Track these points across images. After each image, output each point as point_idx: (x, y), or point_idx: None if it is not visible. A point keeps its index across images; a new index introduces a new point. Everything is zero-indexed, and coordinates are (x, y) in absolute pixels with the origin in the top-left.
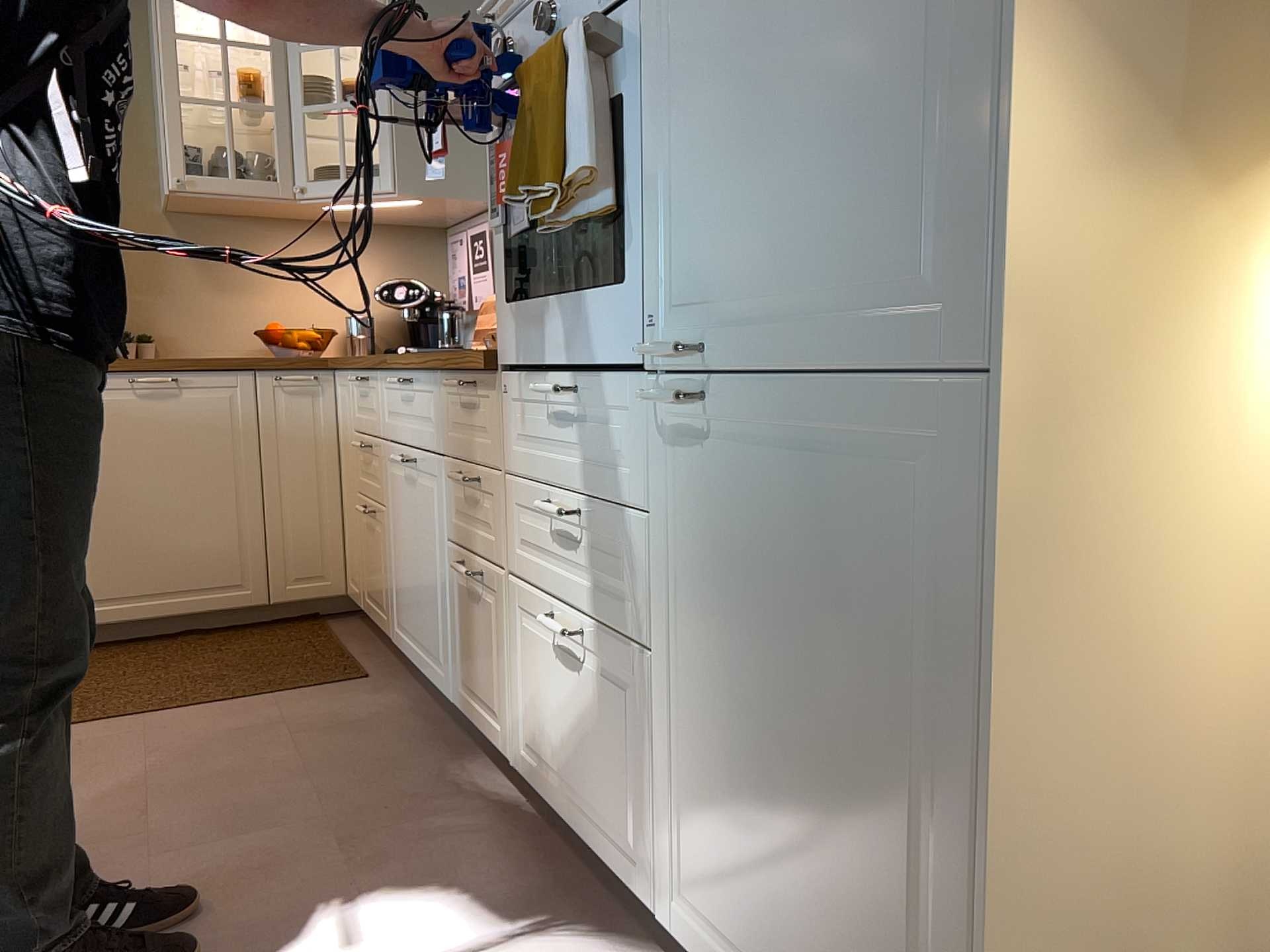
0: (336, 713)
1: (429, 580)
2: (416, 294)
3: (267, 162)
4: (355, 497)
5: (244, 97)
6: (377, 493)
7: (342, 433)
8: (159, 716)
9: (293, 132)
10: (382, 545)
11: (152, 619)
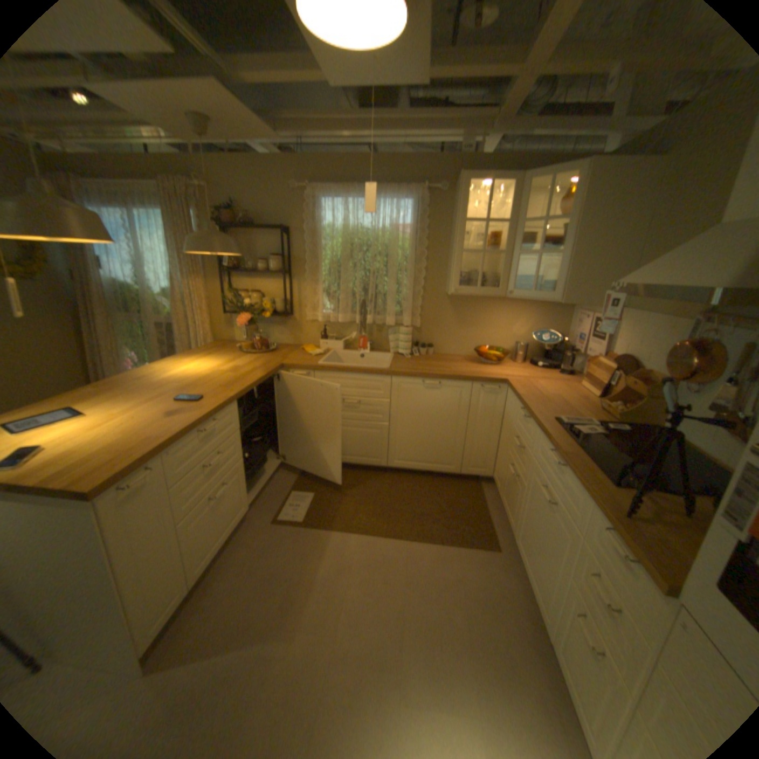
0: (486, 584)
1: (551, 570)
2: (555, 340)
3: (496, 277)
4: (508, 452)
5: (491, 245)
6: (523, 473)
7: (507, 416)
8: (413, 544)
9: (511, 263)
10: (520, 497)
11: (416, 469)
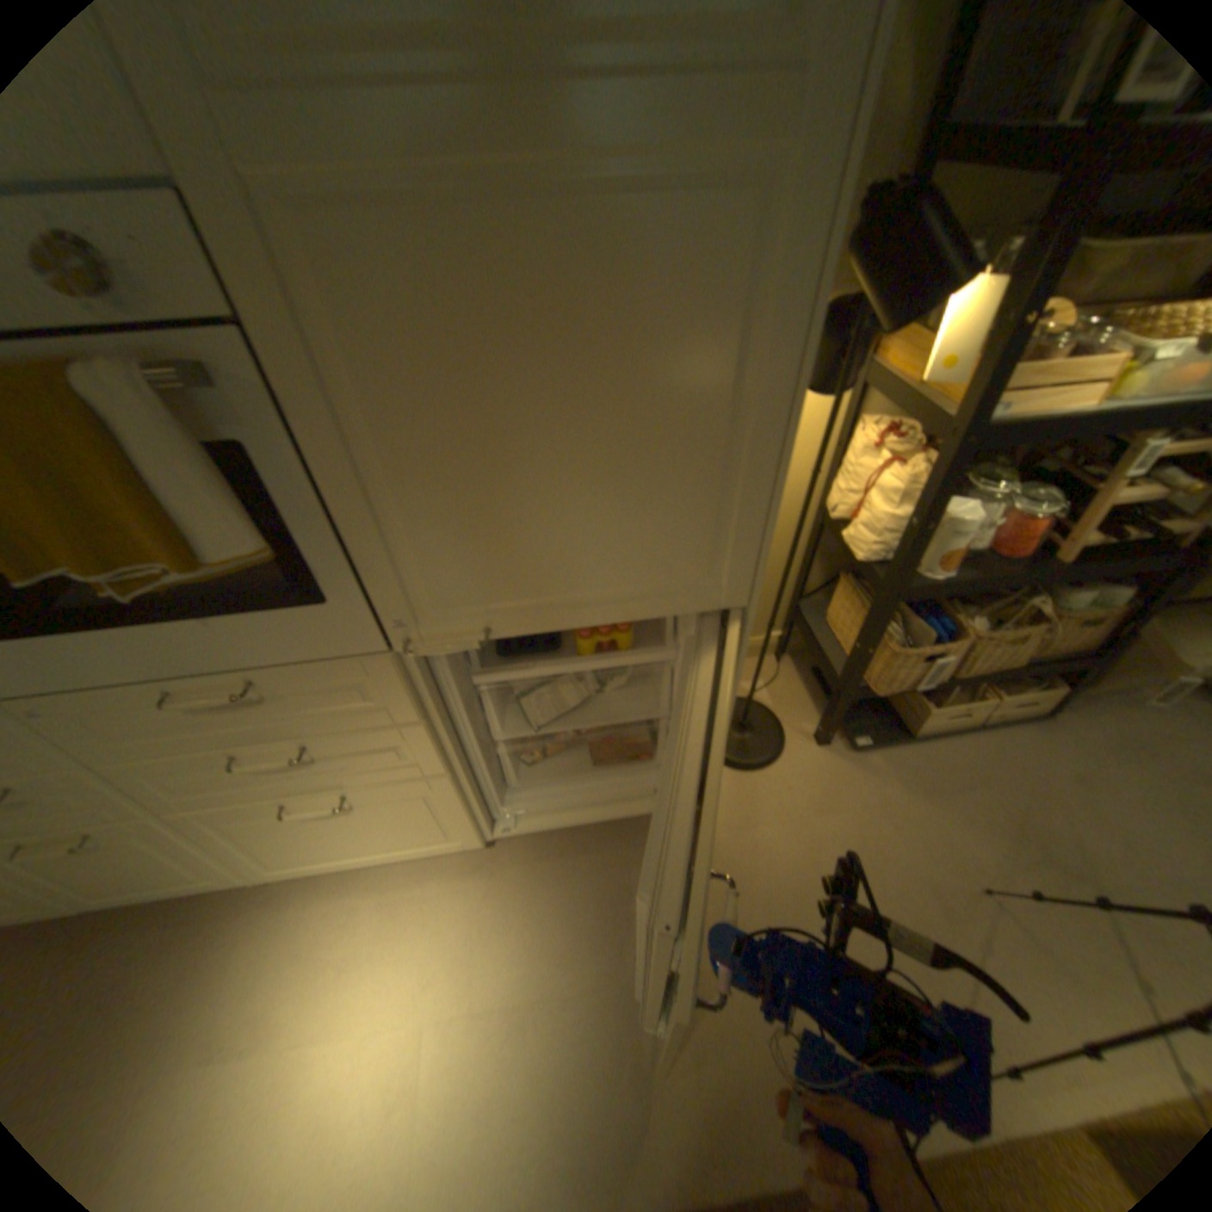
0: None
1: None
2: None
3: None
4: None
5: None
6: None
7: None
8: None
9: None
10: None
11: None
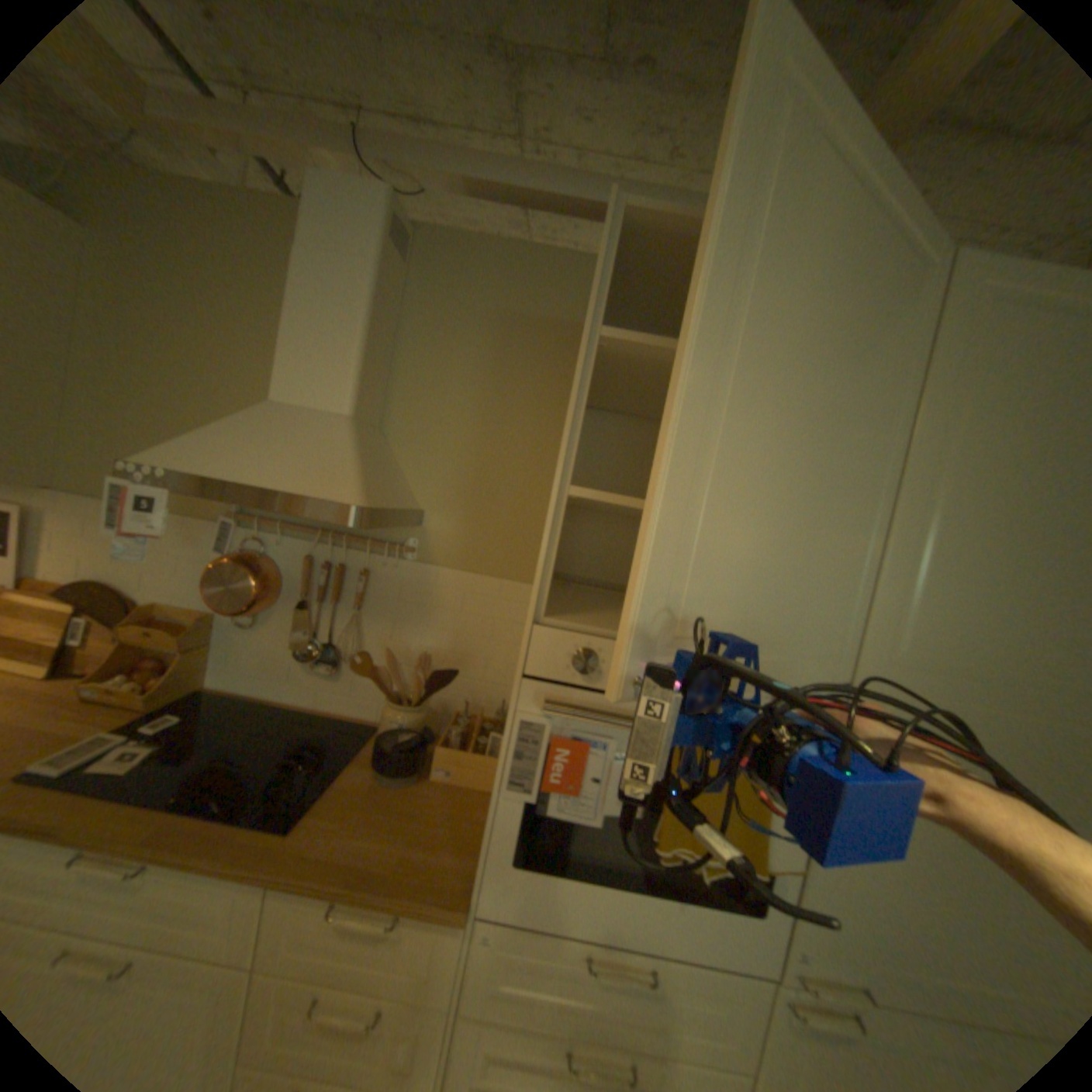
0: None
1: None
2: None
3: None
4: None
5: None
6: None
7: None
8: None
9: None
10: None
11: None
